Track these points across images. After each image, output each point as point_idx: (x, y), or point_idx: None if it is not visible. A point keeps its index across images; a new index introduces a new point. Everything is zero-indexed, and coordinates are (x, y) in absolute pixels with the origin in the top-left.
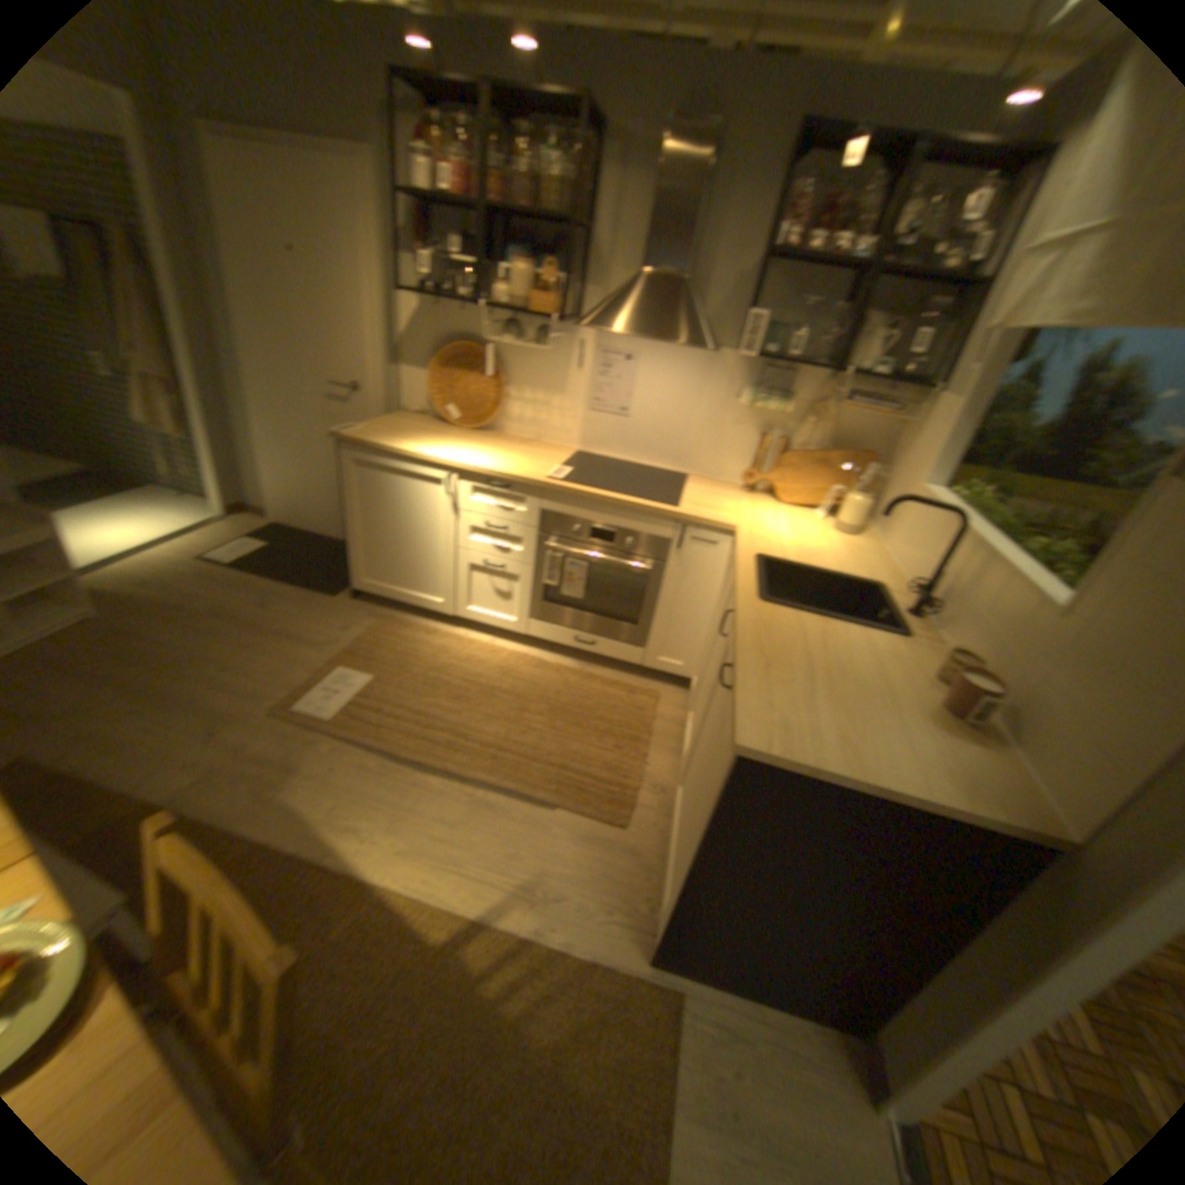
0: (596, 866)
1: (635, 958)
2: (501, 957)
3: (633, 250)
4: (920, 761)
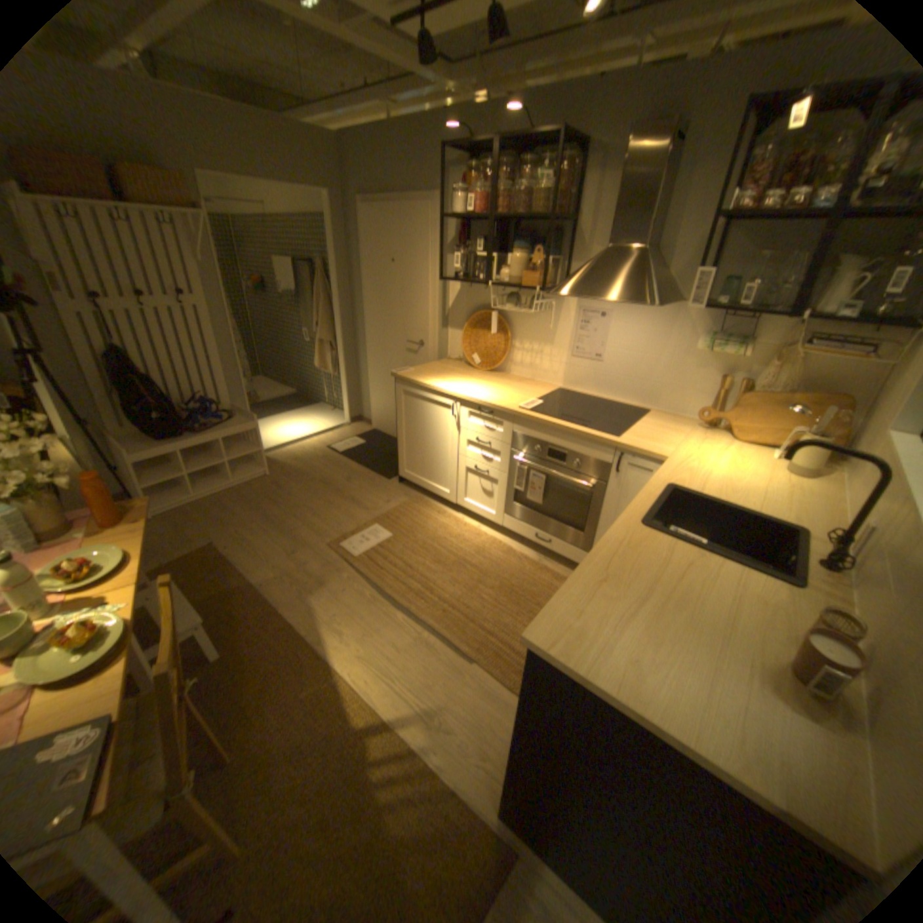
0: (486, 719)
1: (487, 804)
2: (390, 756)
3: (607, 231)
4: (714, 709)
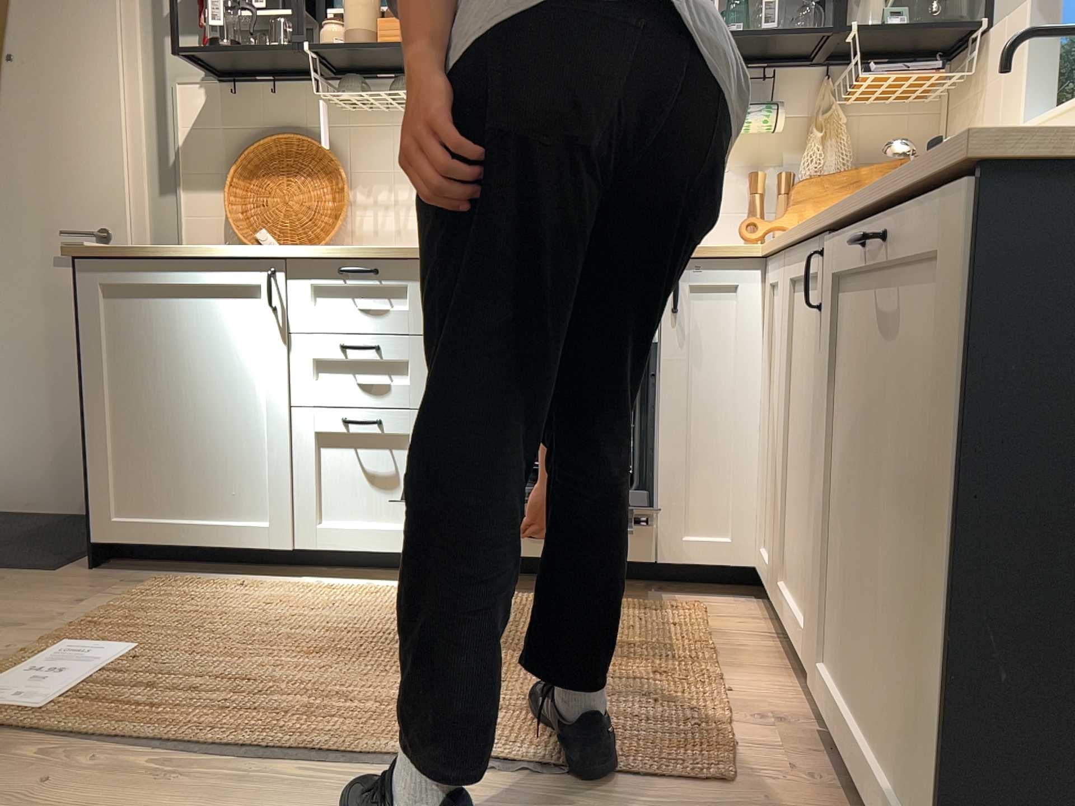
0: None
1: None
2: None
3: None
4: None
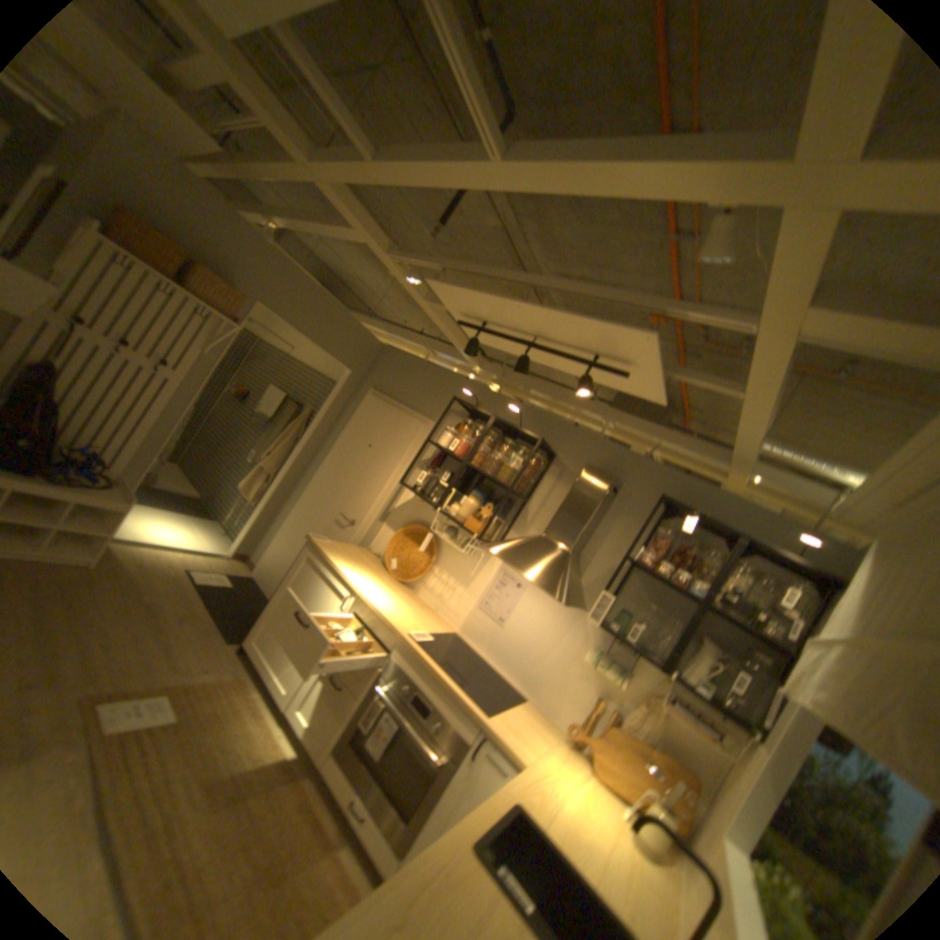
0: None
1: None
2: None
3: (545, 524)
4: None
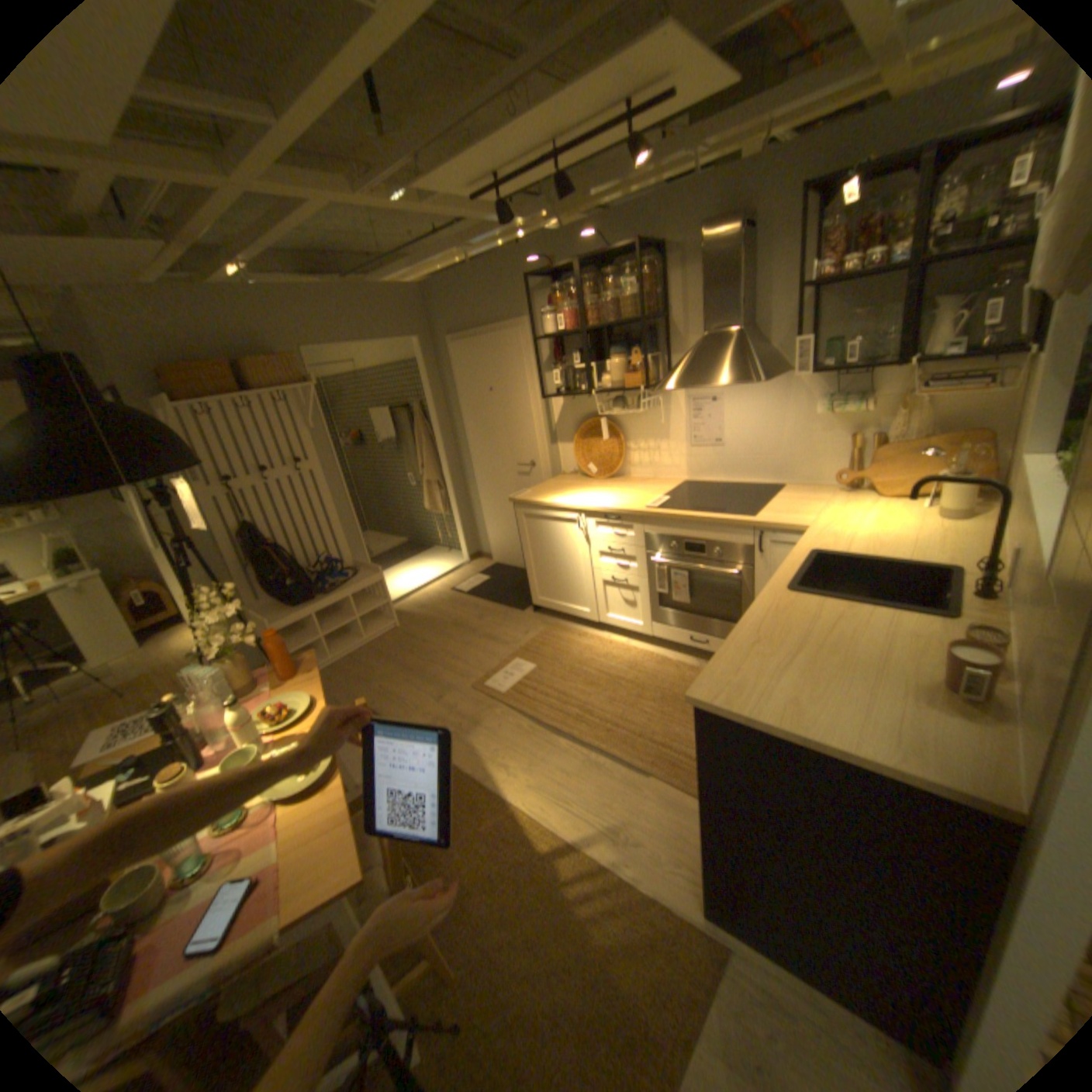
0: (673, 828)
1: (691, 908)
2: (581, 874)
3: (699, 320)
4: (872, 724)
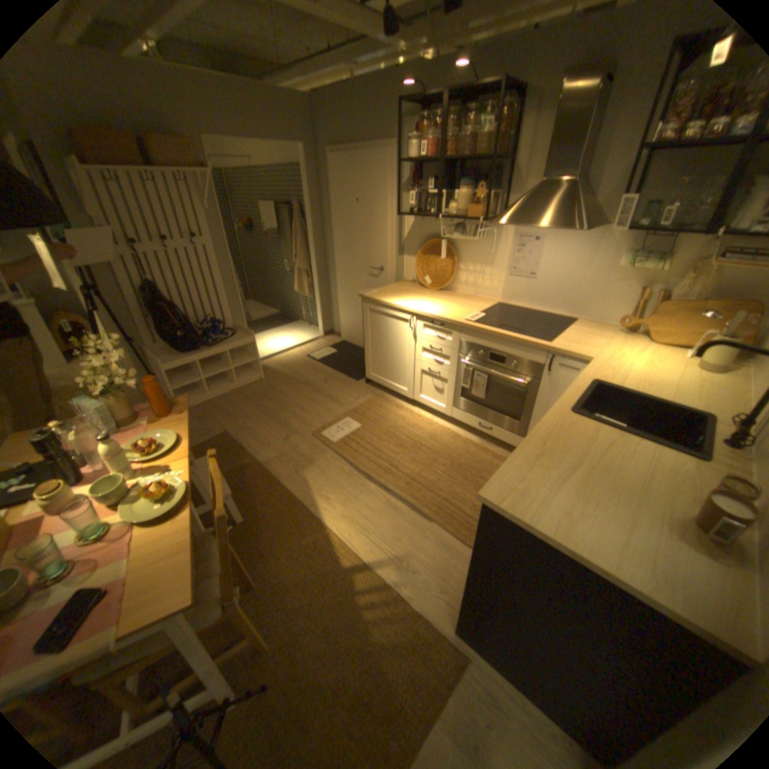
0: (443, 564)
1: (447, 625)
2: (371, 588)
3: (540, 166)
4: (631, 548)
